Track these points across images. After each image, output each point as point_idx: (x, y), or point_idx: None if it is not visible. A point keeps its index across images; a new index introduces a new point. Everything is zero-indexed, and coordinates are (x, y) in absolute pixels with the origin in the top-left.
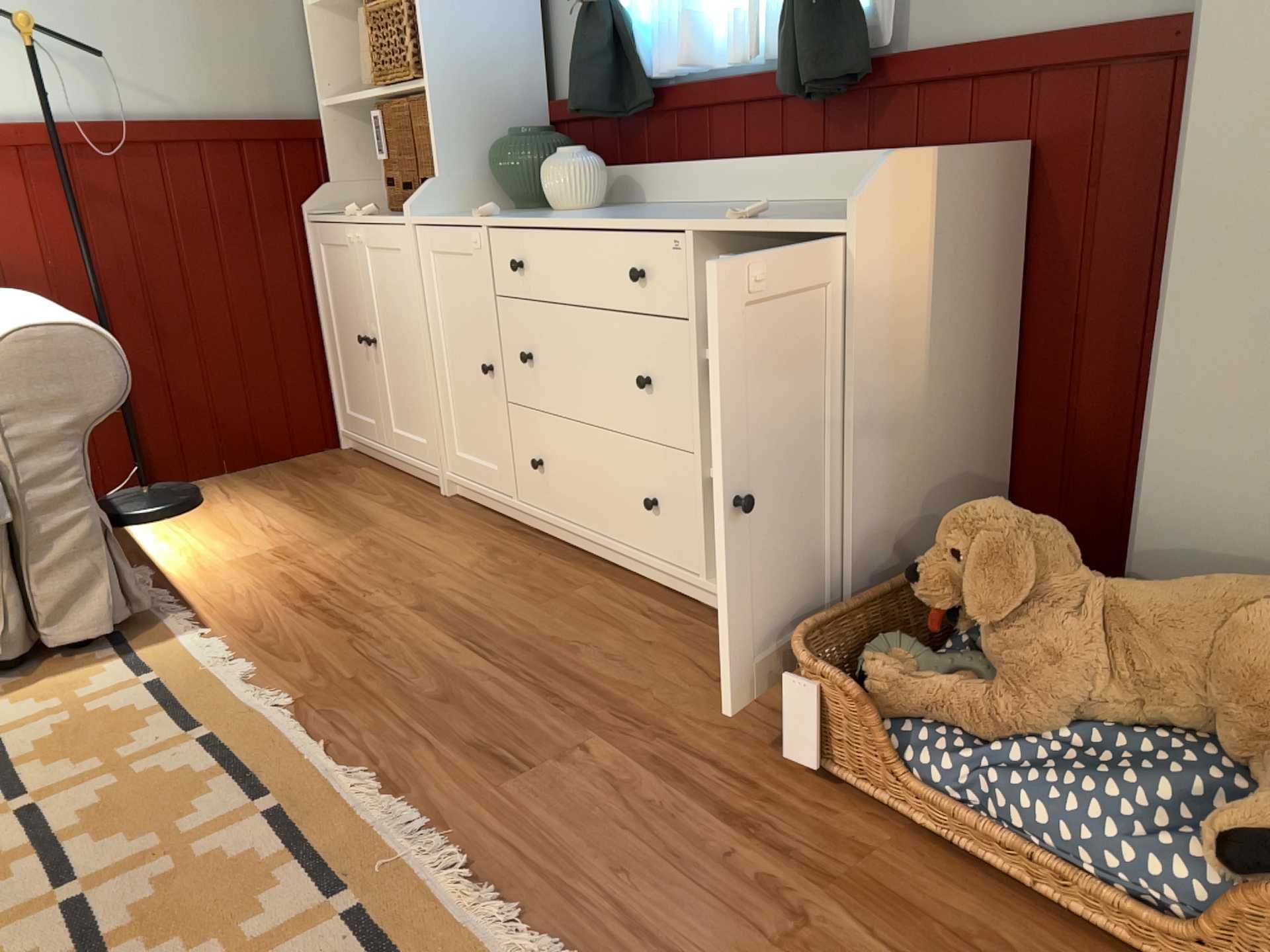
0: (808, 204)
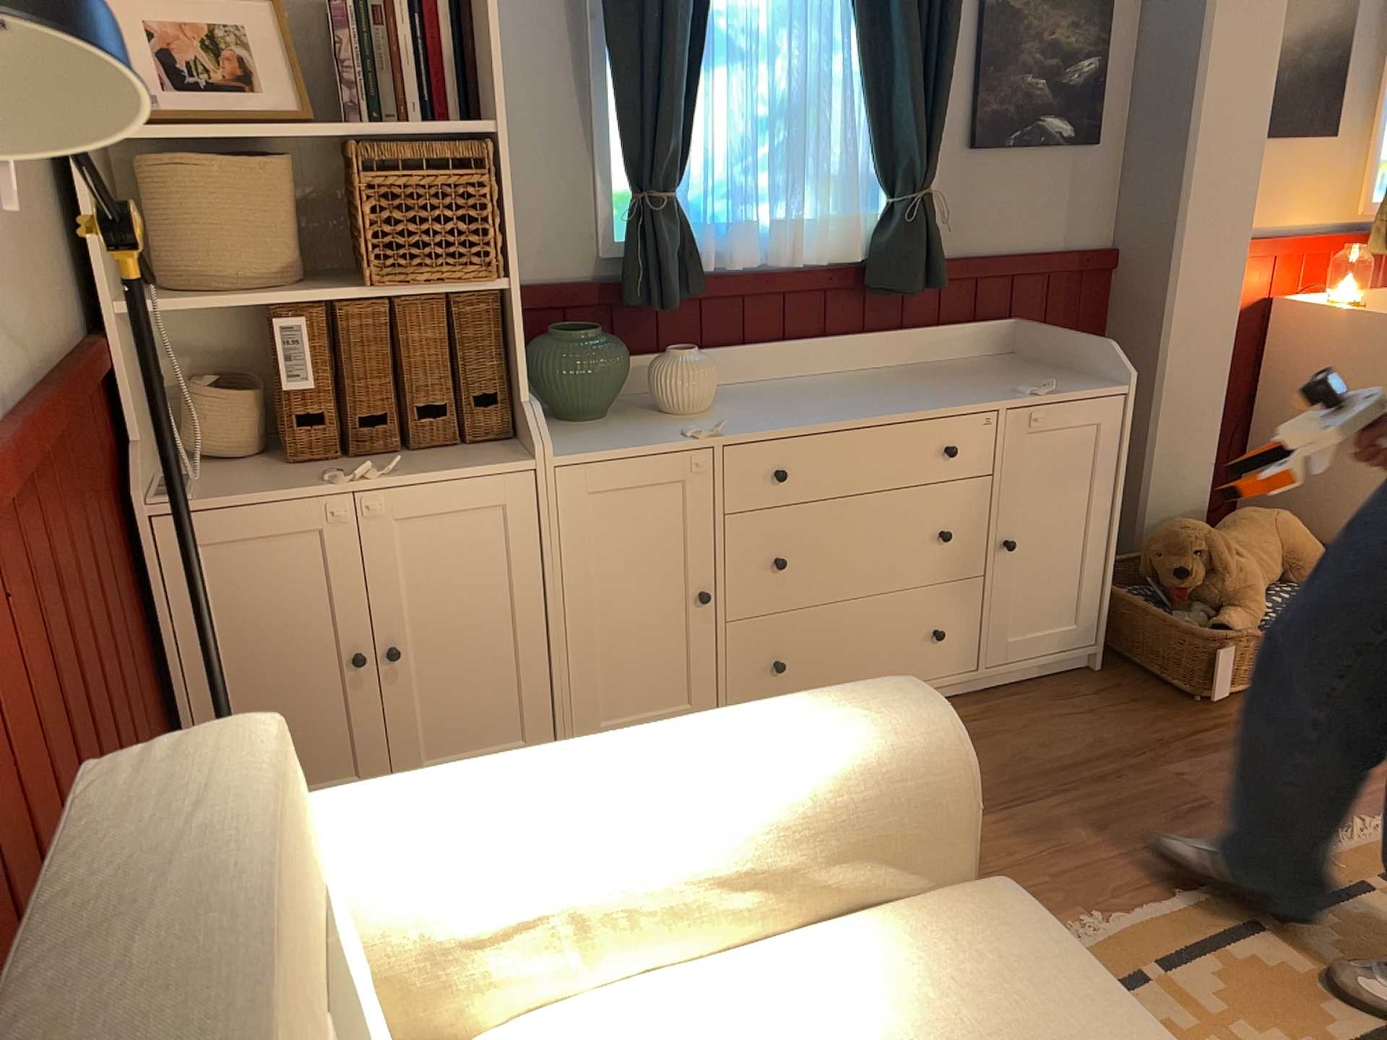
0: (894, 373)
